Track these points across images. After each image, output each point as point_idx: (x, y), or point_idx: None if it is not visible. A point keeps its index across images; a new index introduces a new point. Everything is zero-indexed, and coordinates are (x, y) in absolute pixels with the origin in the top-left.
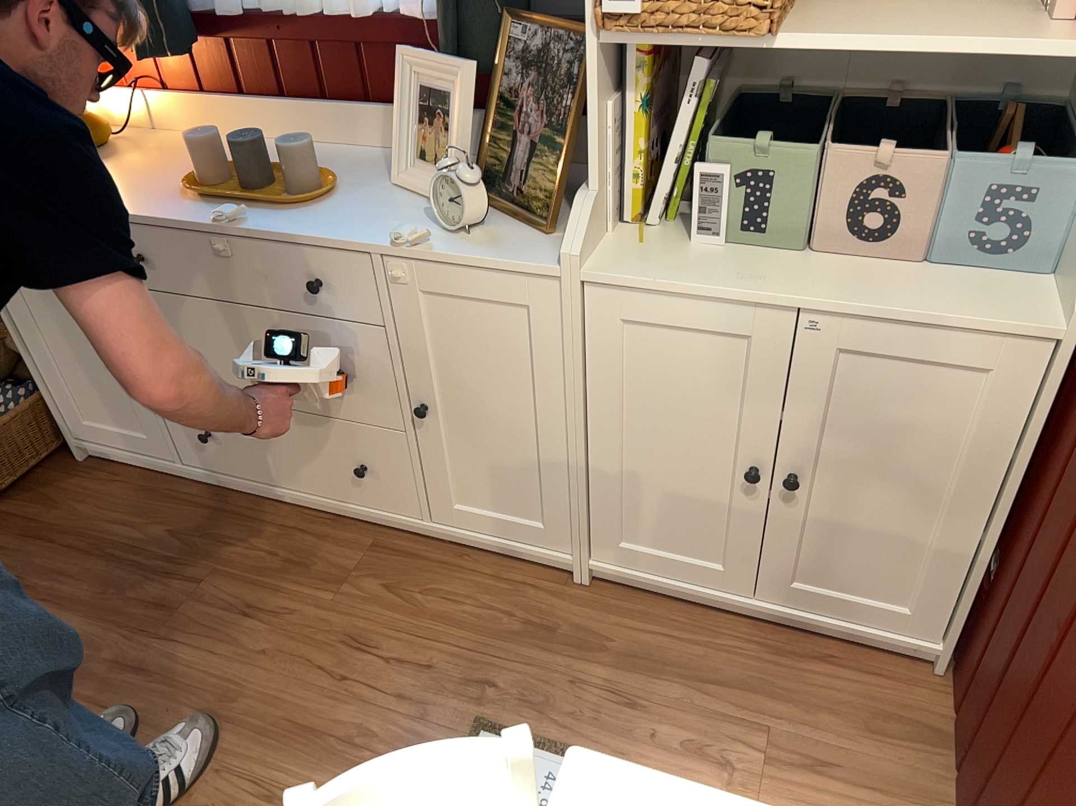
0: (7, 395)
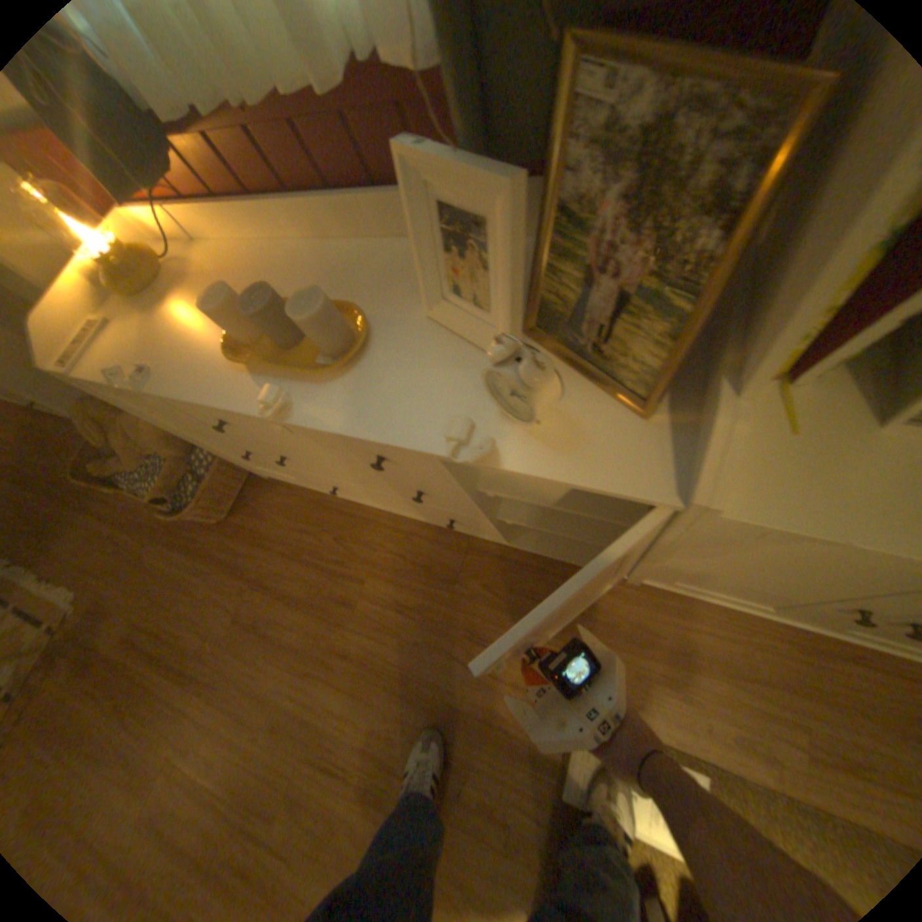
0: (195, 455)
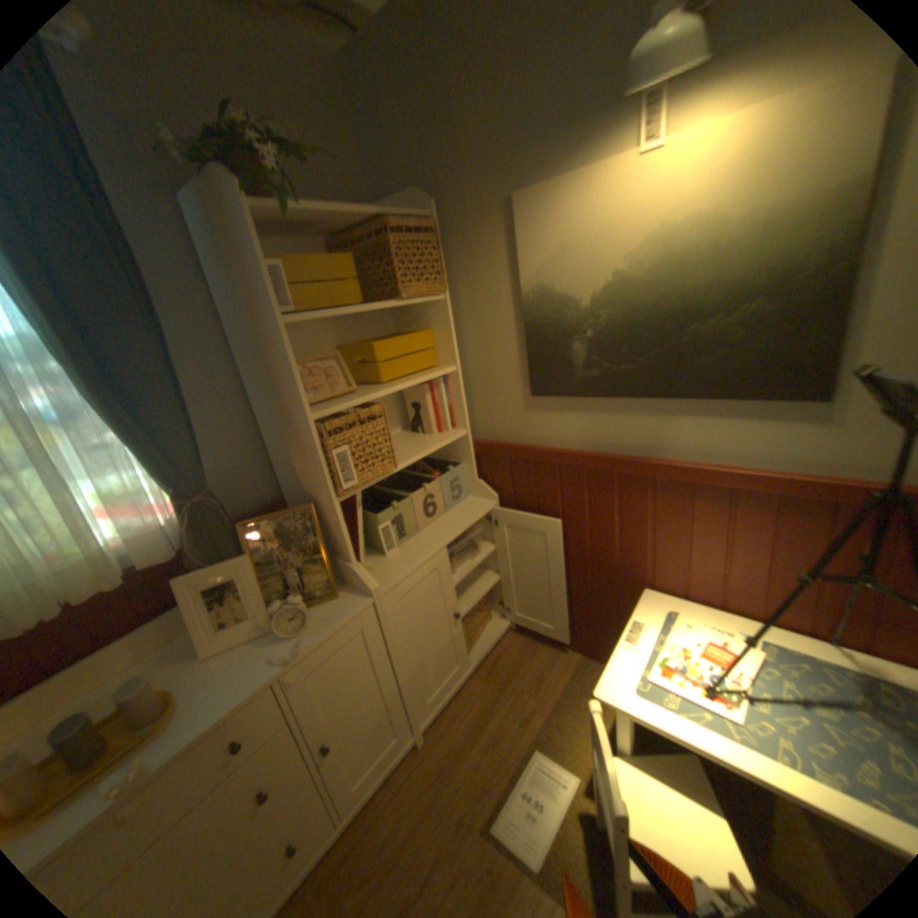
0: None
